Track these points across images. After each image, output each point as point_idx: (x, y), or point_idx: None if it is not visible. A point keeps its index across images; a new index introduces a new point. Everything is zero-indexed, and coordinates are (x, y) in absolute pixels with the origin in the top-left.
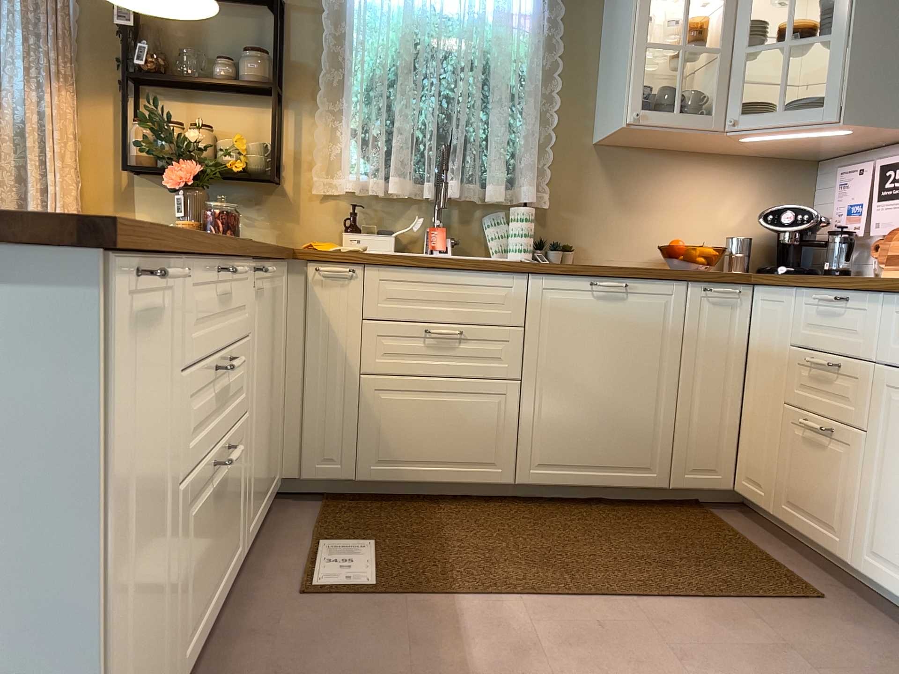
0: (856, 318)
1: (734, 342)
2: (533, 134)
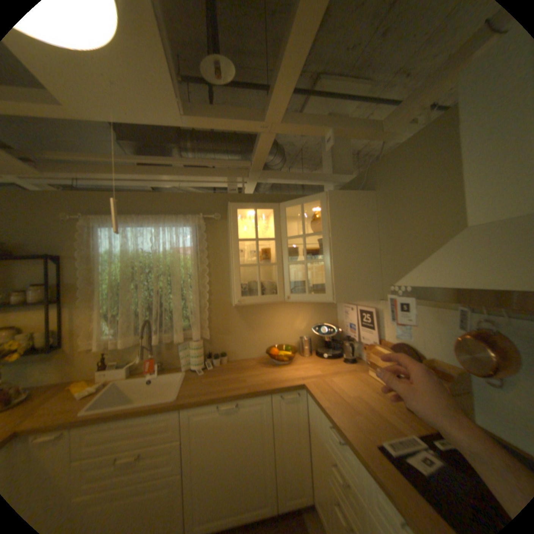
0: (352, 461)
1: (301, 421)
2: (198, 303)
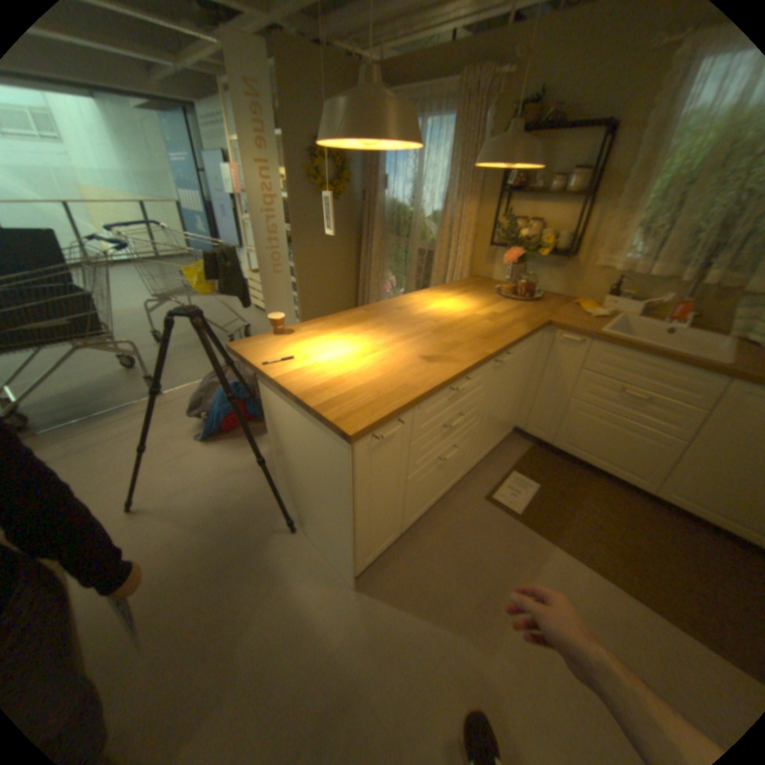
0: None
1: None
2: None
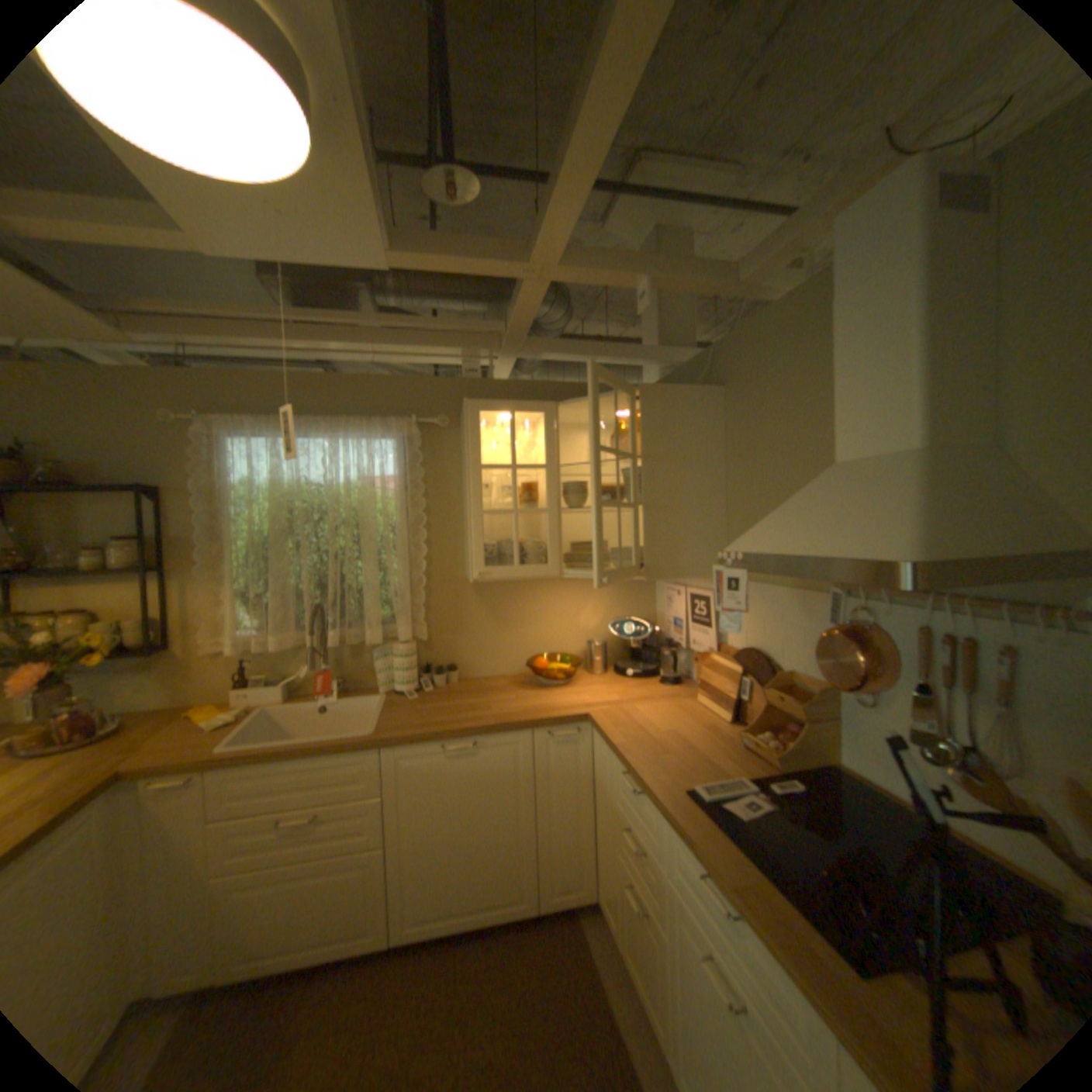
0: (651, 817)
1: (580, 773)
2: (407, 579)
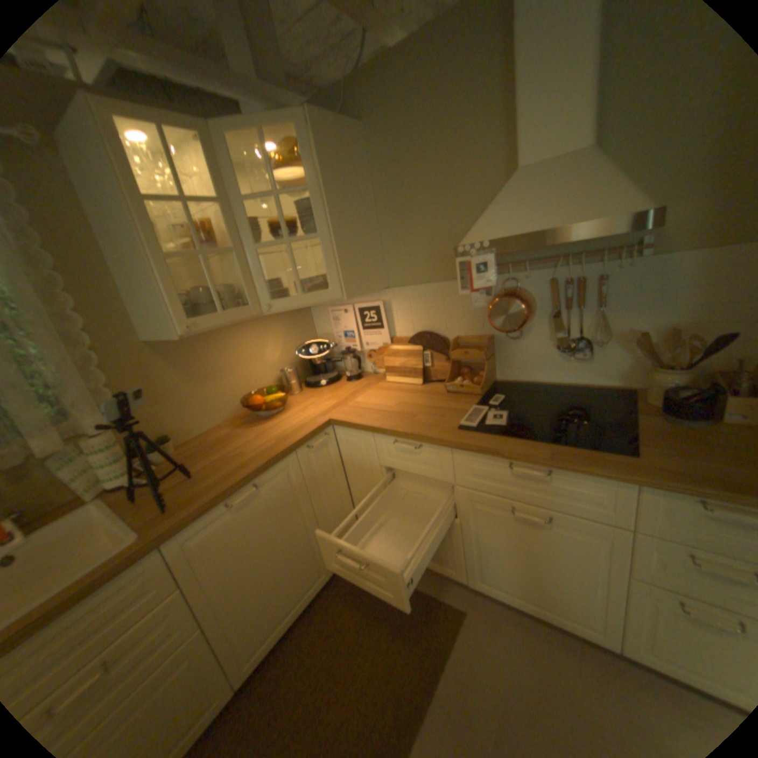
0: (432, 457)
1: (334, 464)
2: (62, 362)
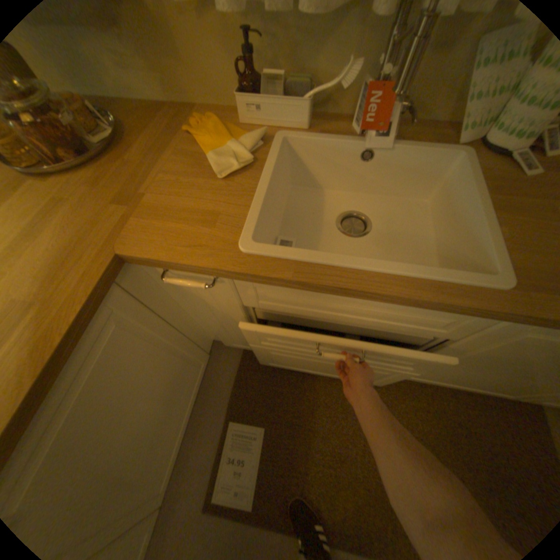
0: None
1: None
2: None
